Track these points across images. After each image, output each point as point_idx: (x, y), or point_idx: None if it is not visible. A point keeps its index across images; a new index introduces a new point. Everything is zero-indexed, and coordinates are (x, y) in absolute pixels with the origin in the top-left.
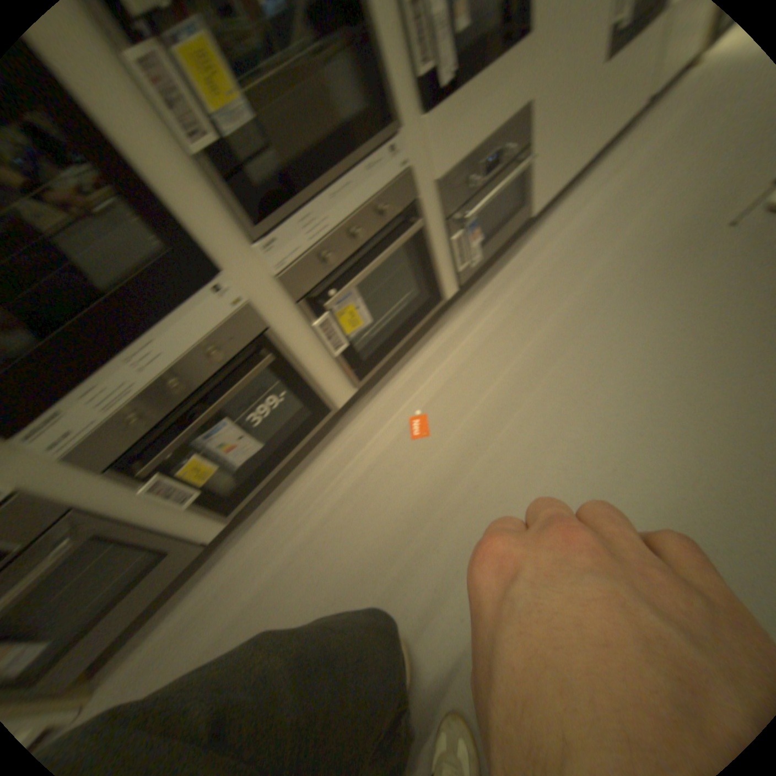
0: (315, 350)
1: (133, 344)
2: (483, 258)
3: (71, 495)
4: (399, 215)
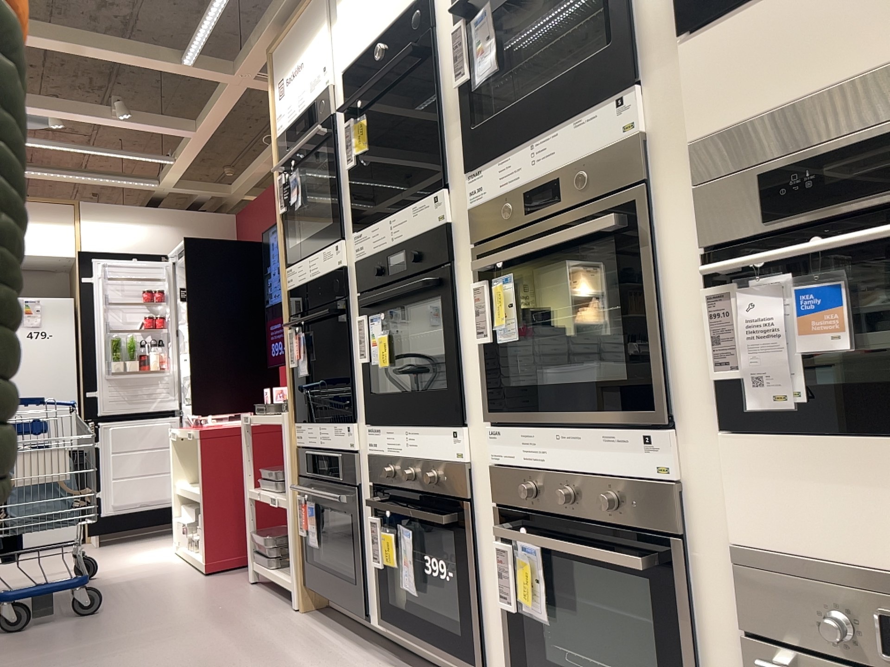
0: (494, 573)
1: (411, 426)
2: None
3: (361, 478)
4: (646, 535)
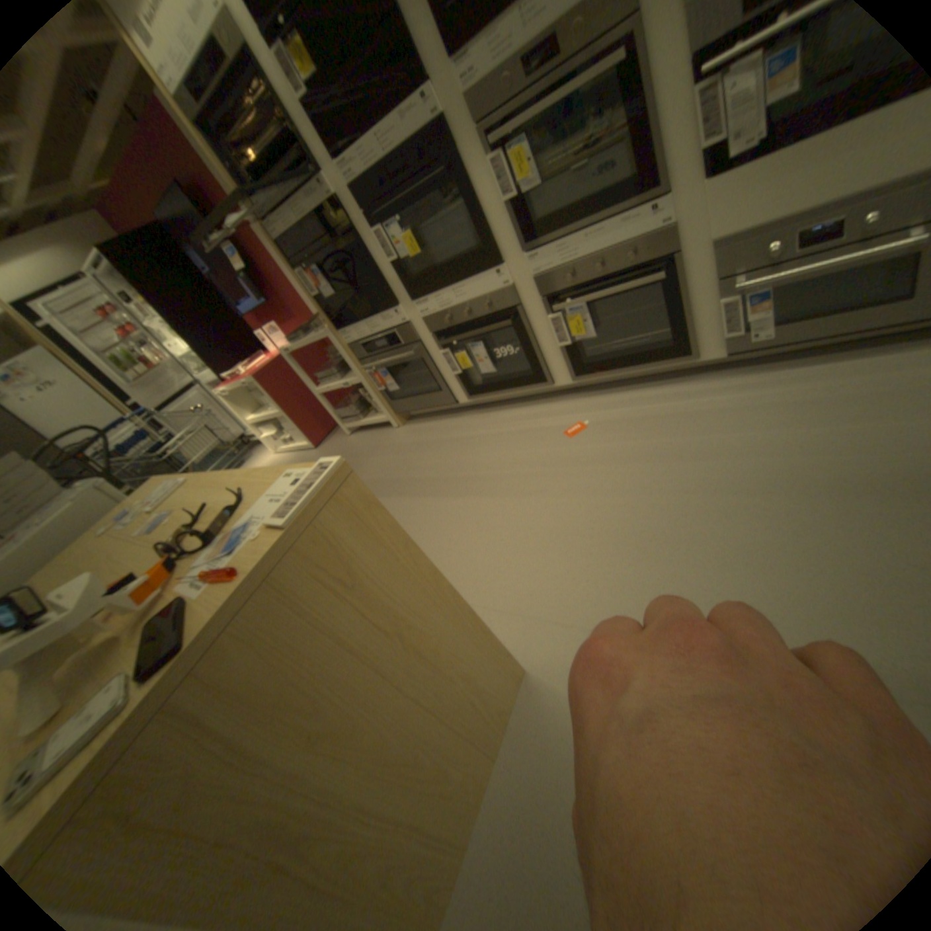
0: (547, 332)
1: (455, 282)
2: (788, 338)
3: (419, 334)
4: (653, 260)
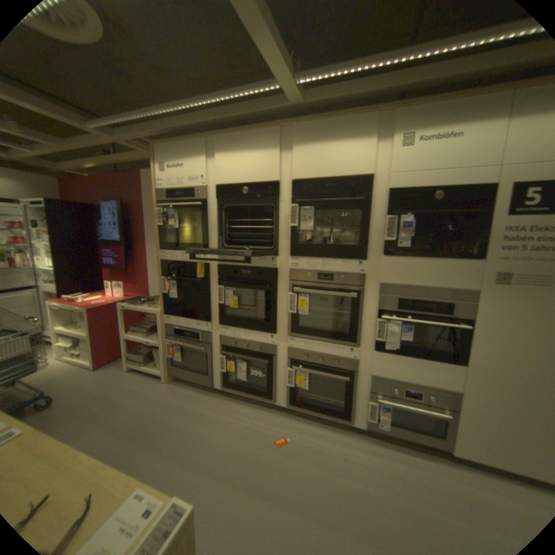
0: (282, 376)
1: (247, 330)
2: (393, 434)
3: (212, 342)
4: (344, 370)
